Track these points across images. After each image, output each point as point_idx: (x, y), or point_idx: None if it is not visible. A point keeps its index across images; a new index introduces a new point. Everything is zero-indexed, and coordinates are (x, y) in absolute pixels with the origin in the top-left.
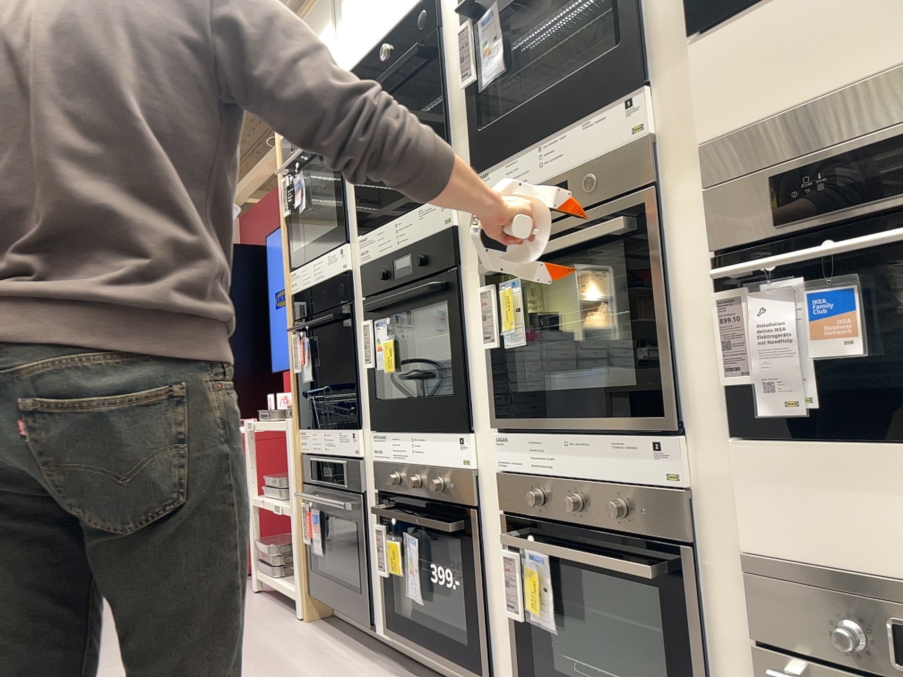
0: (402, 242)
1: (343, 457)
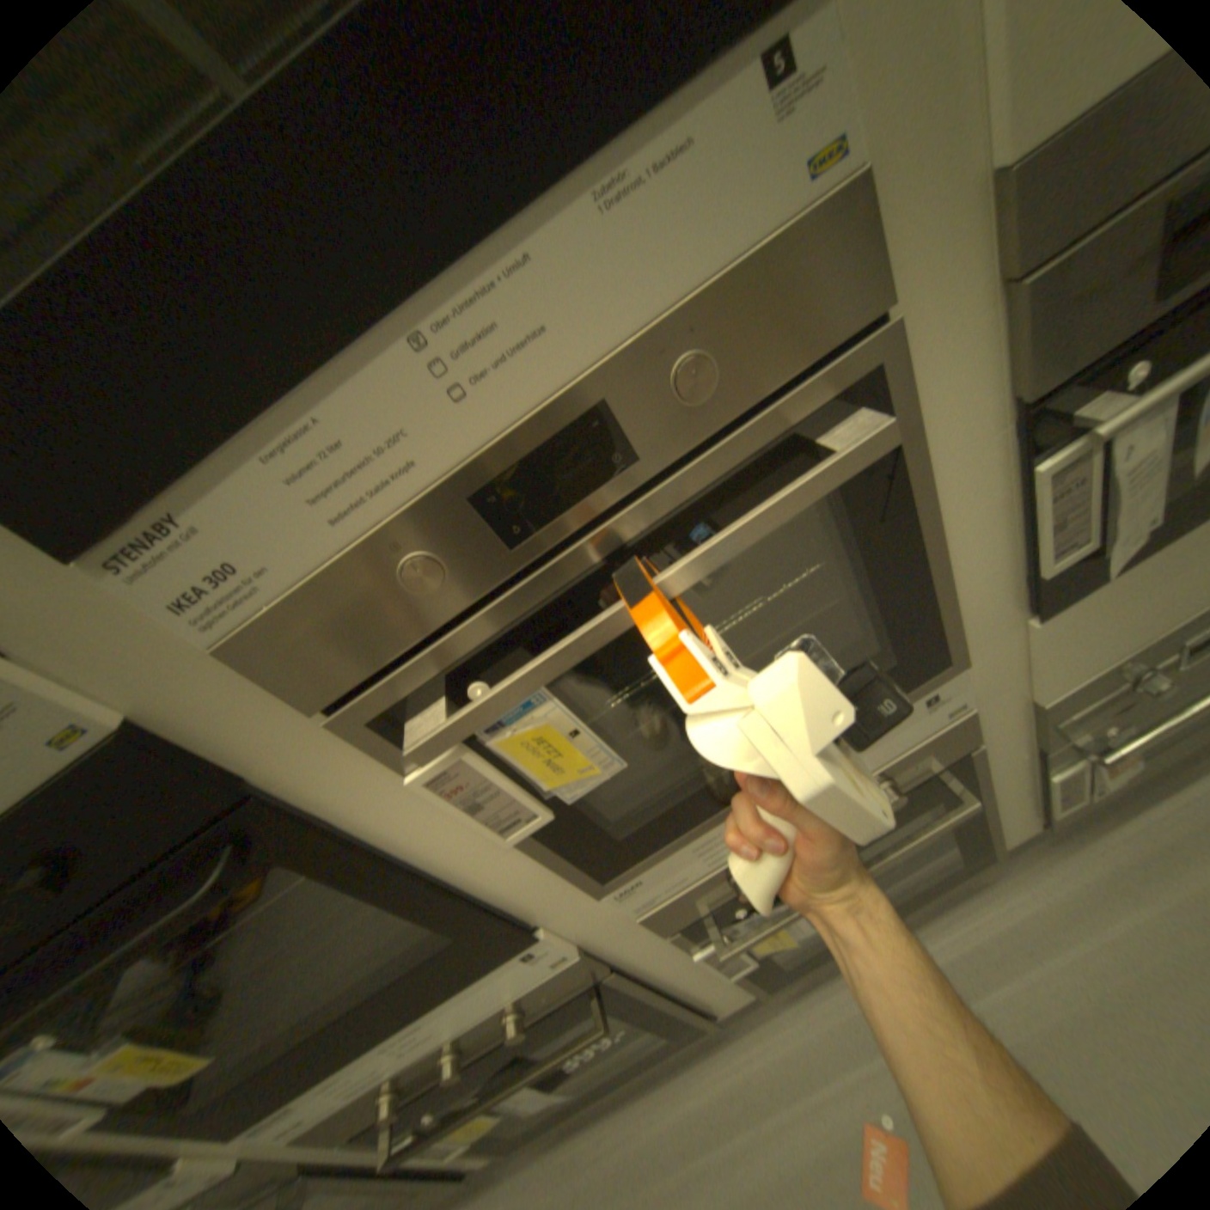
0: None
1: None
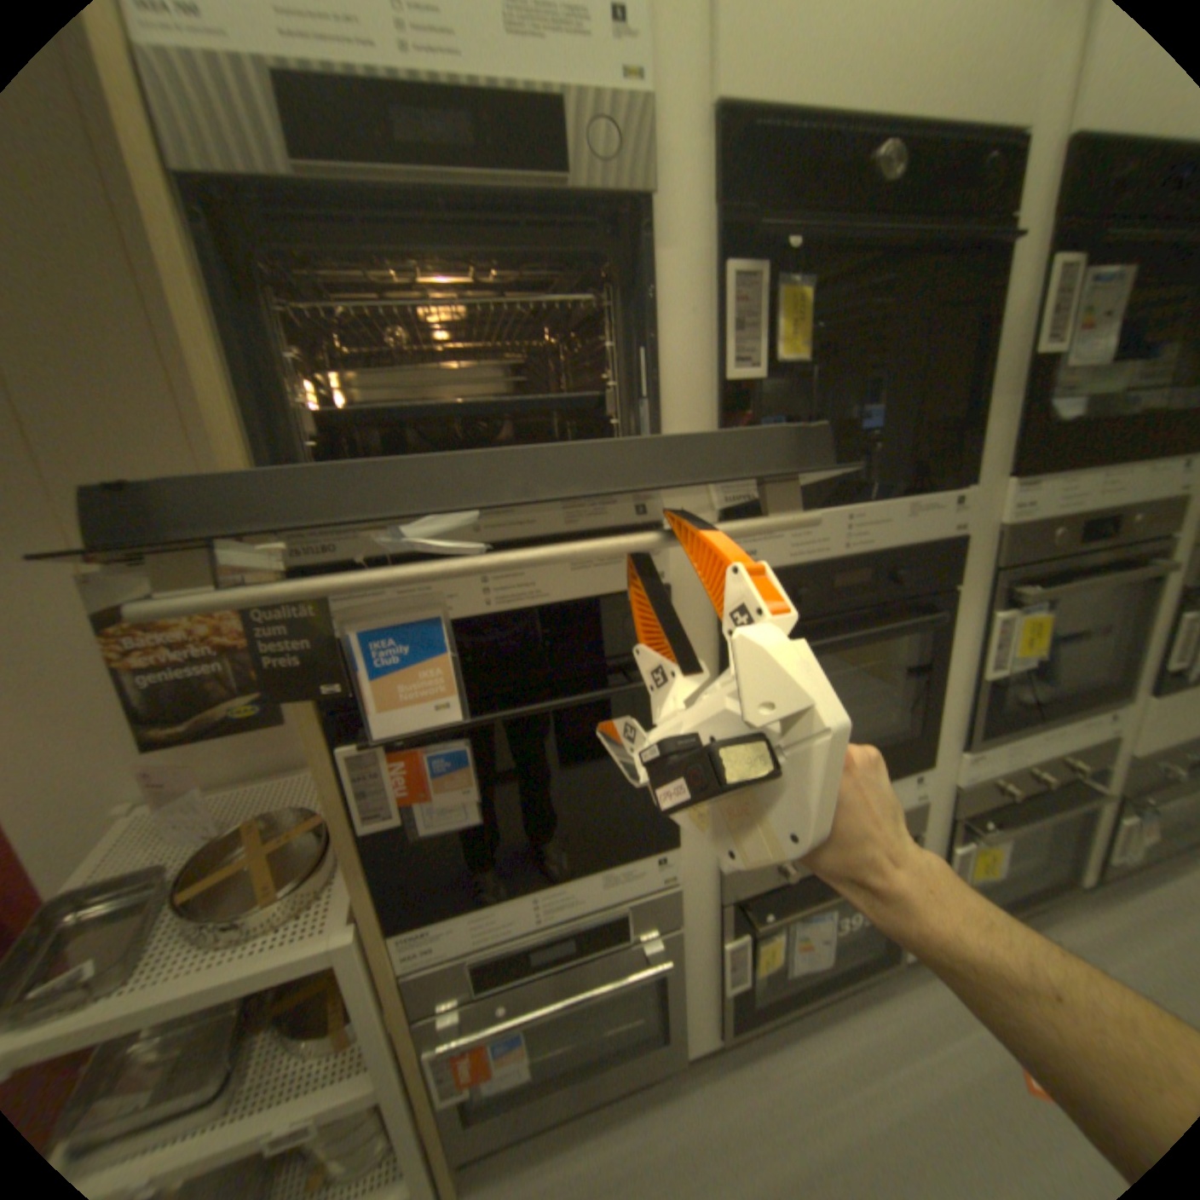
0: (862, 546)
1: (617, 905)
